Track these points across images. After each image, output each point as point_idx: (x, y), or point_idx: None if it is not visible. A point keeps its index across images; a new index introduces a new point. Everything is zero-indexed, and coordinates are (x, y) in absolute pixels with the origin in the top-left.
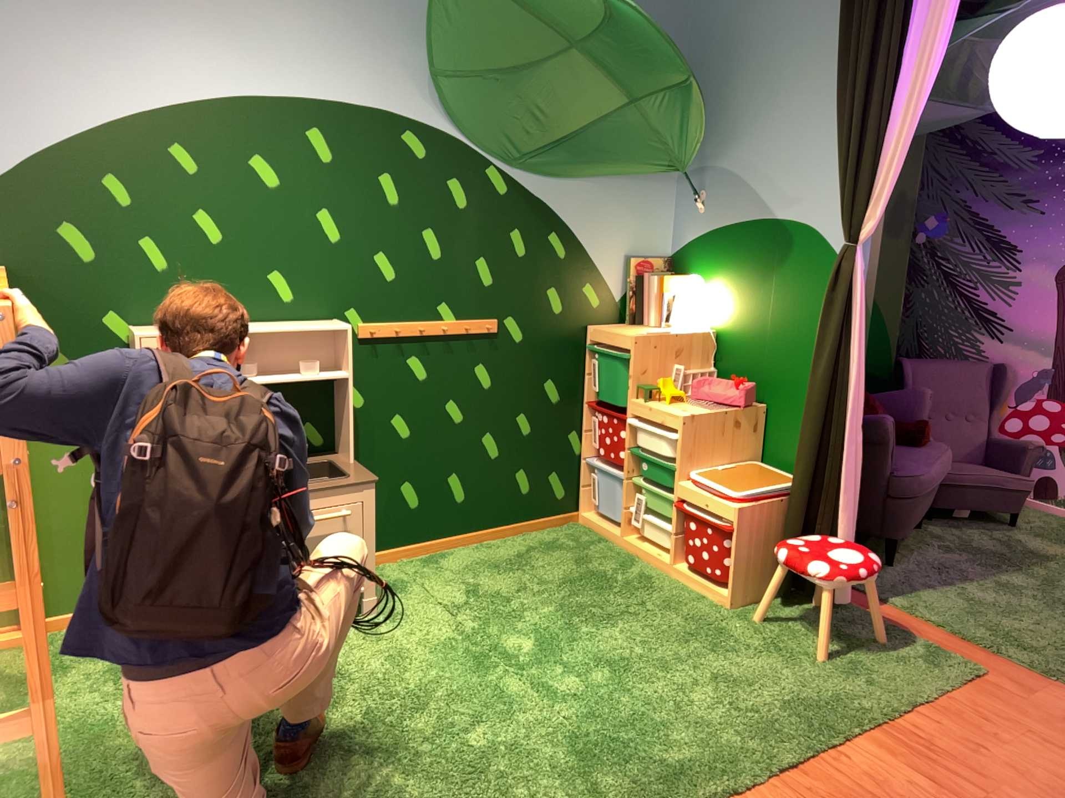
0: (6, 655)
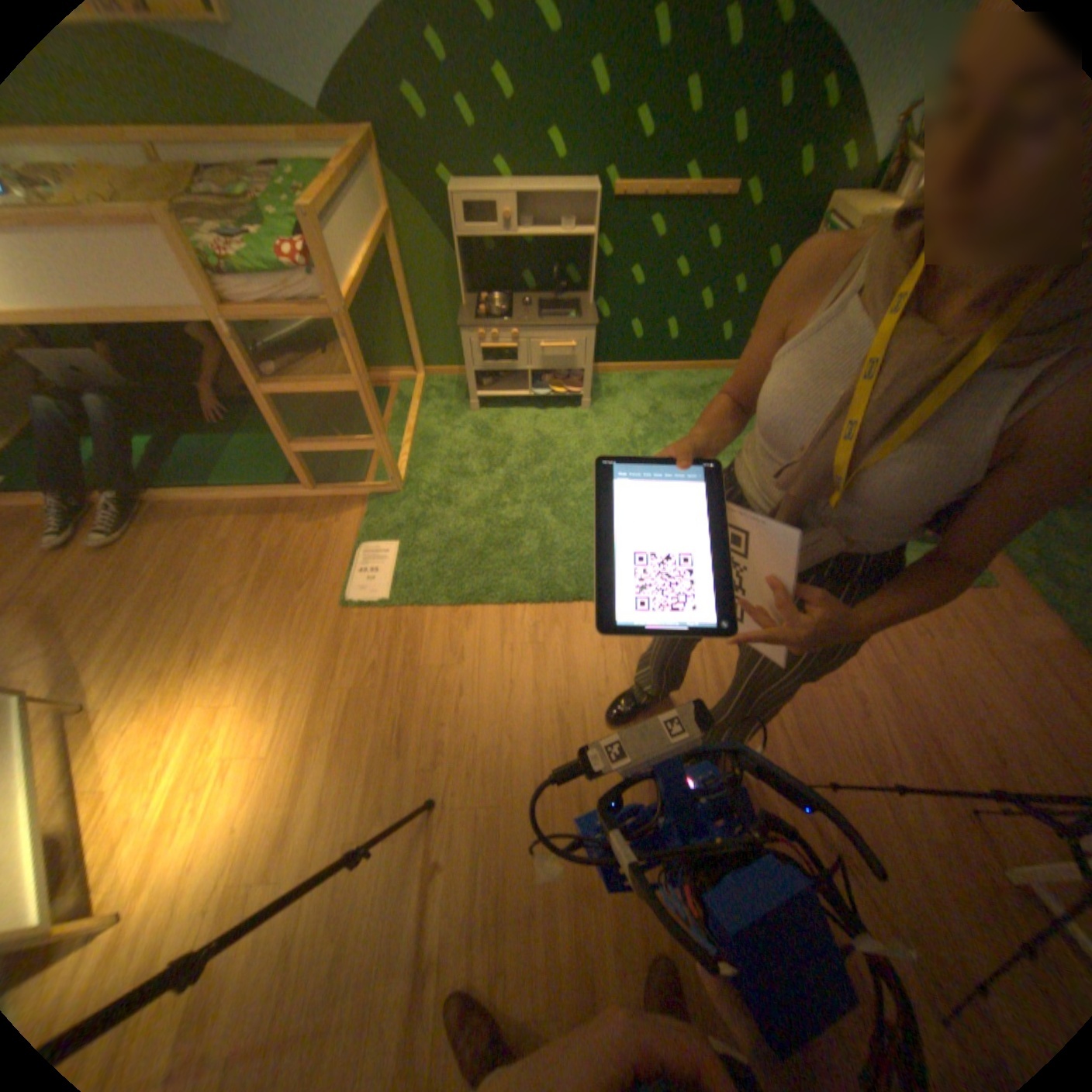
0: (399, 388)
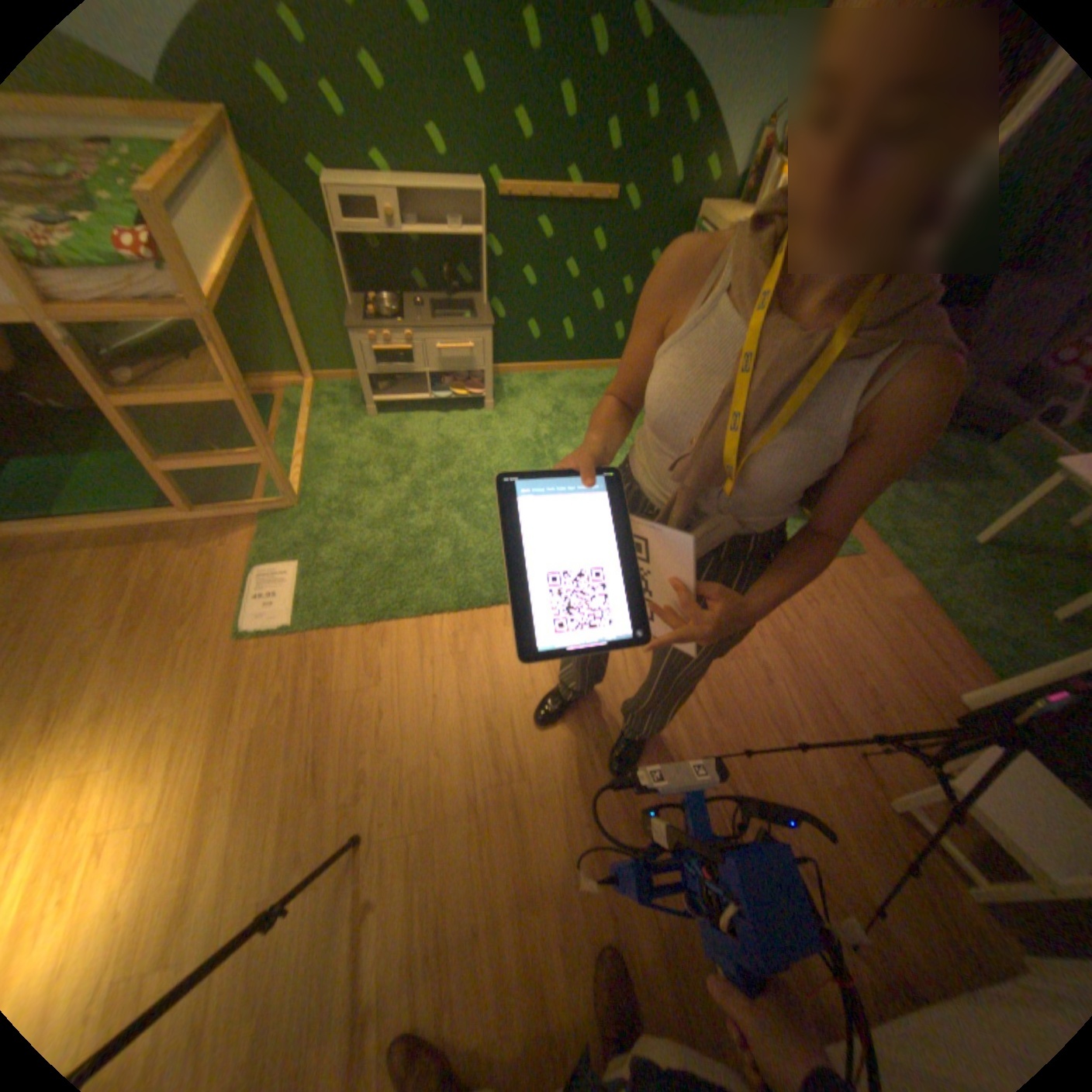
0: (286, 395)
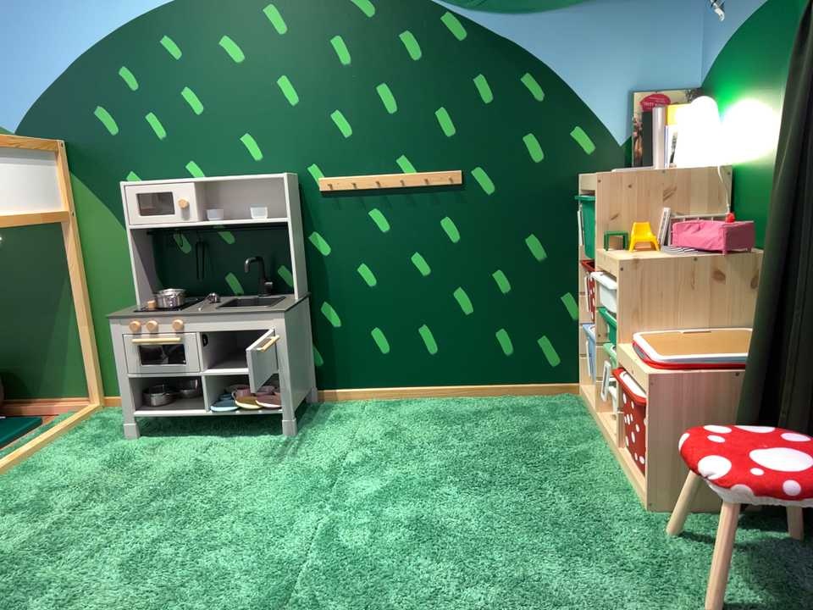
0: (59, 418)
